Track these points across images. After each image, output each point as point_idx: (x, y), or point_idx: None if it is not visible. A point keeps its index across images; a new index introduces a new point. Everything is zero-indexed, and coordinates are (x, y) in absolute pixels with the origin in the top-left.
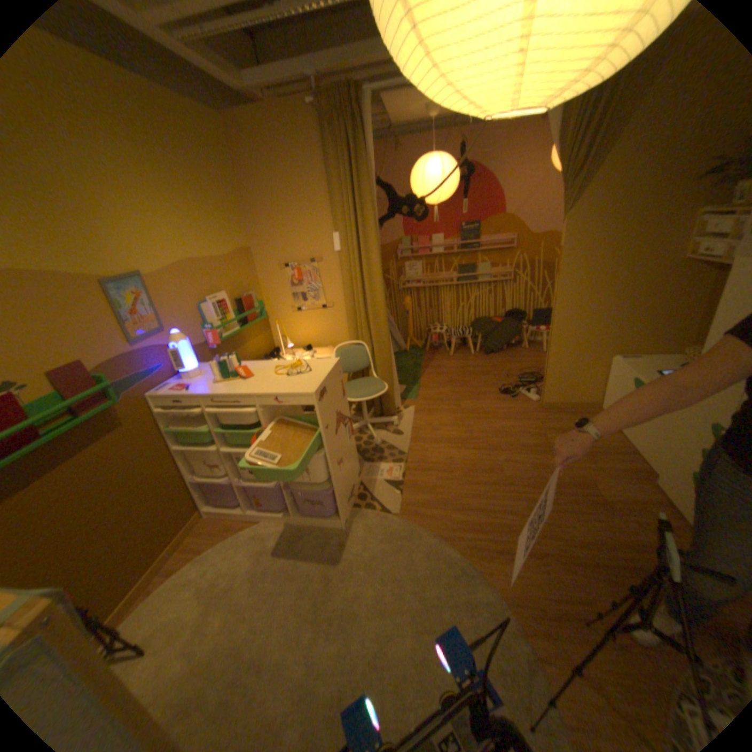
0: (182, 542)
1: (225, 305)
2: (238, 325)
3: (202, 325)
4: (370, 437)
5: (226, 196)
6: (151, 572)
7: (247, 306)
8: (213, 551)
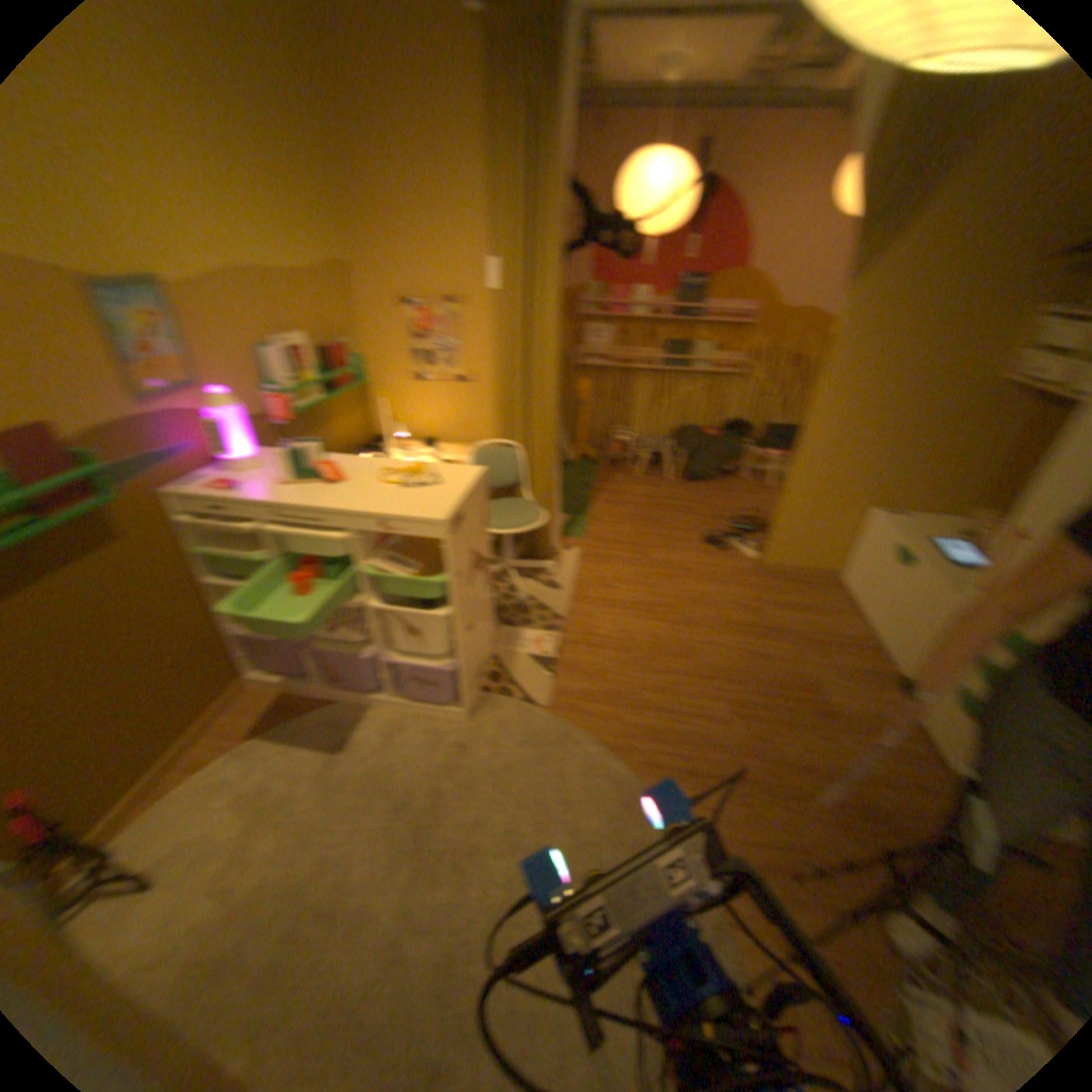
0: (209, 723)
1: (297, 354)
2: (315, 390)
3: (255, 384)
4: (510, 587)
5: (307, 161)
6: (158, 765)
7: (332, 361)
8: (259, 739)
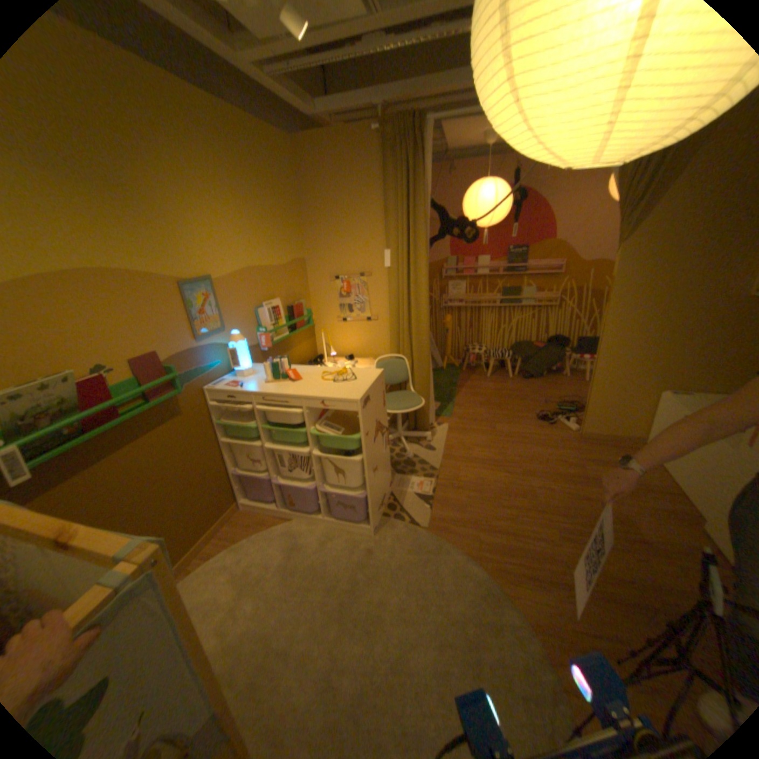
0: (220, 529)
1: (279, 311)
2: (288, 330)
3: (257, 328)
4: (403, 449)
5: (288, 211)
6: (191, 553)
7: (297, 314)
8: (248, 541)
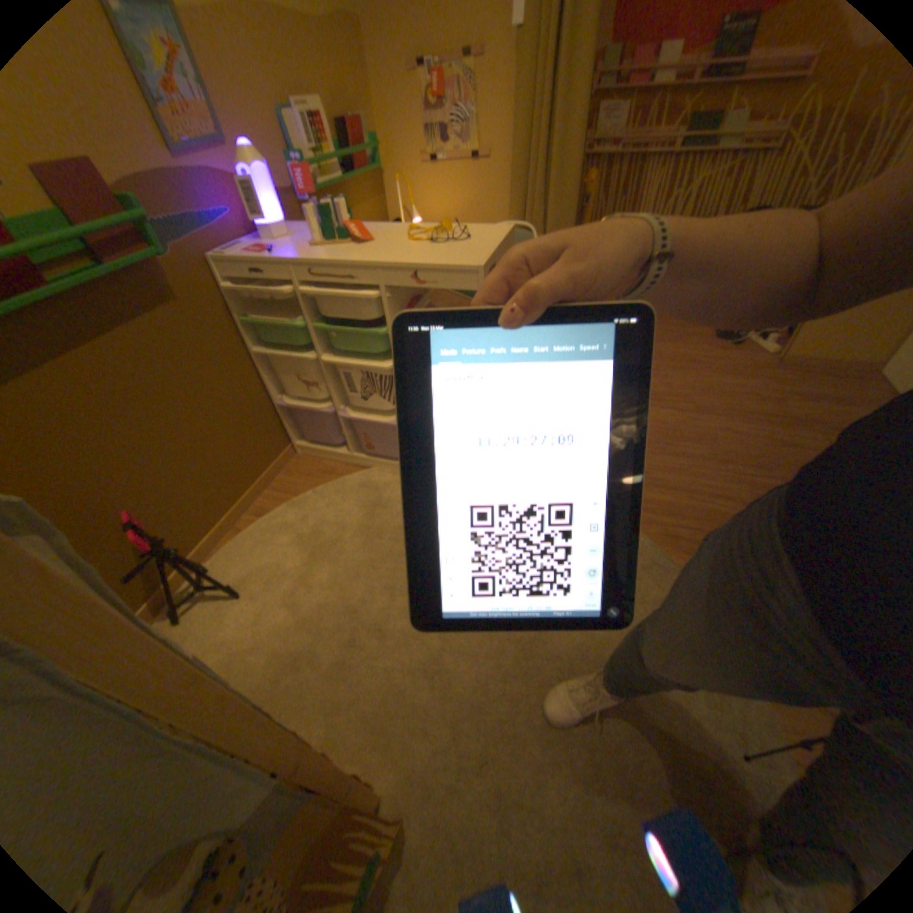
0: (273, 478)
1: (320, 123)
2: (340, 168)
3: (285, 153)
4: None
5: None
6: (238, 507)
7: (354, 137)
8: (313, 493)
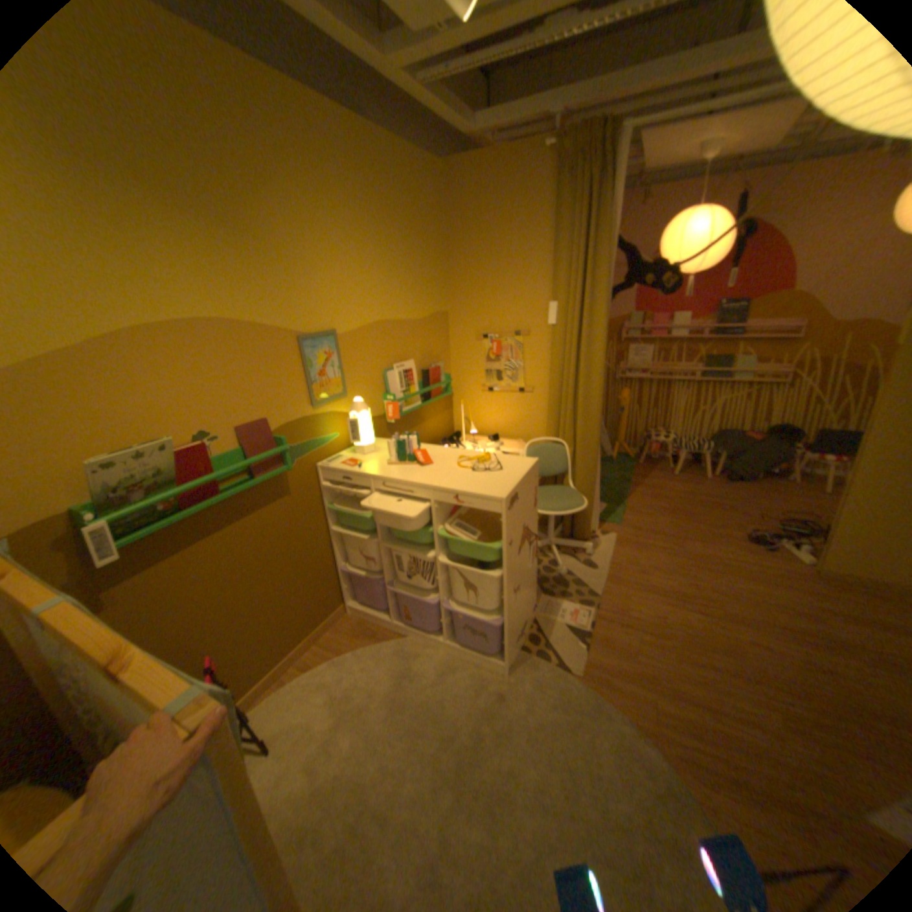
0: (322, 635)
1: (411, 375)
2: (420, 399)
3: (383, 395)
4: (554, 562)
5: (432, 252)
6: (288, 660)
7: (433, 379)
8: (352, 655)
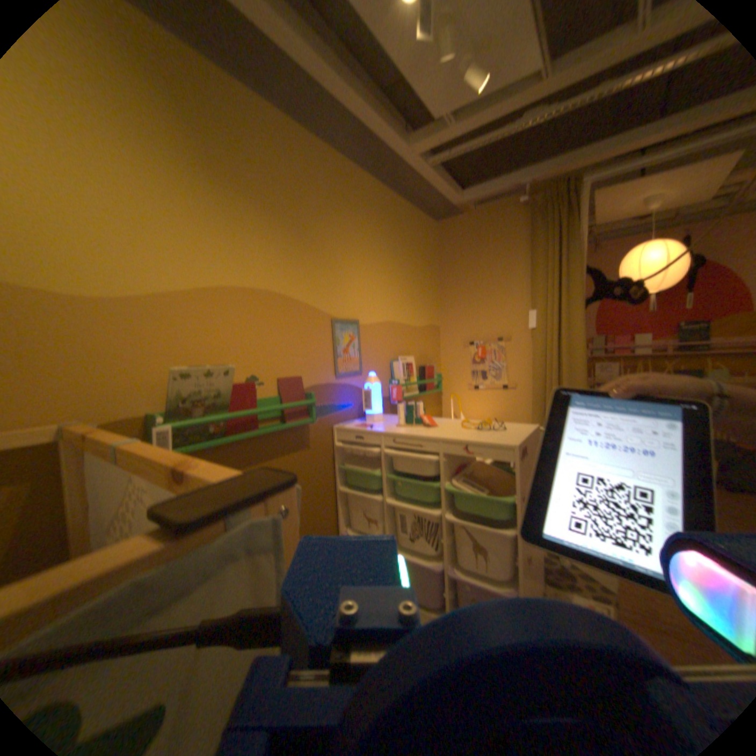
0: None
1: (412, 367)
2: (418, 389)
3: (390, 380)
4: None
5: (430, 280)
6: None
7: (428, 374)
8: None
